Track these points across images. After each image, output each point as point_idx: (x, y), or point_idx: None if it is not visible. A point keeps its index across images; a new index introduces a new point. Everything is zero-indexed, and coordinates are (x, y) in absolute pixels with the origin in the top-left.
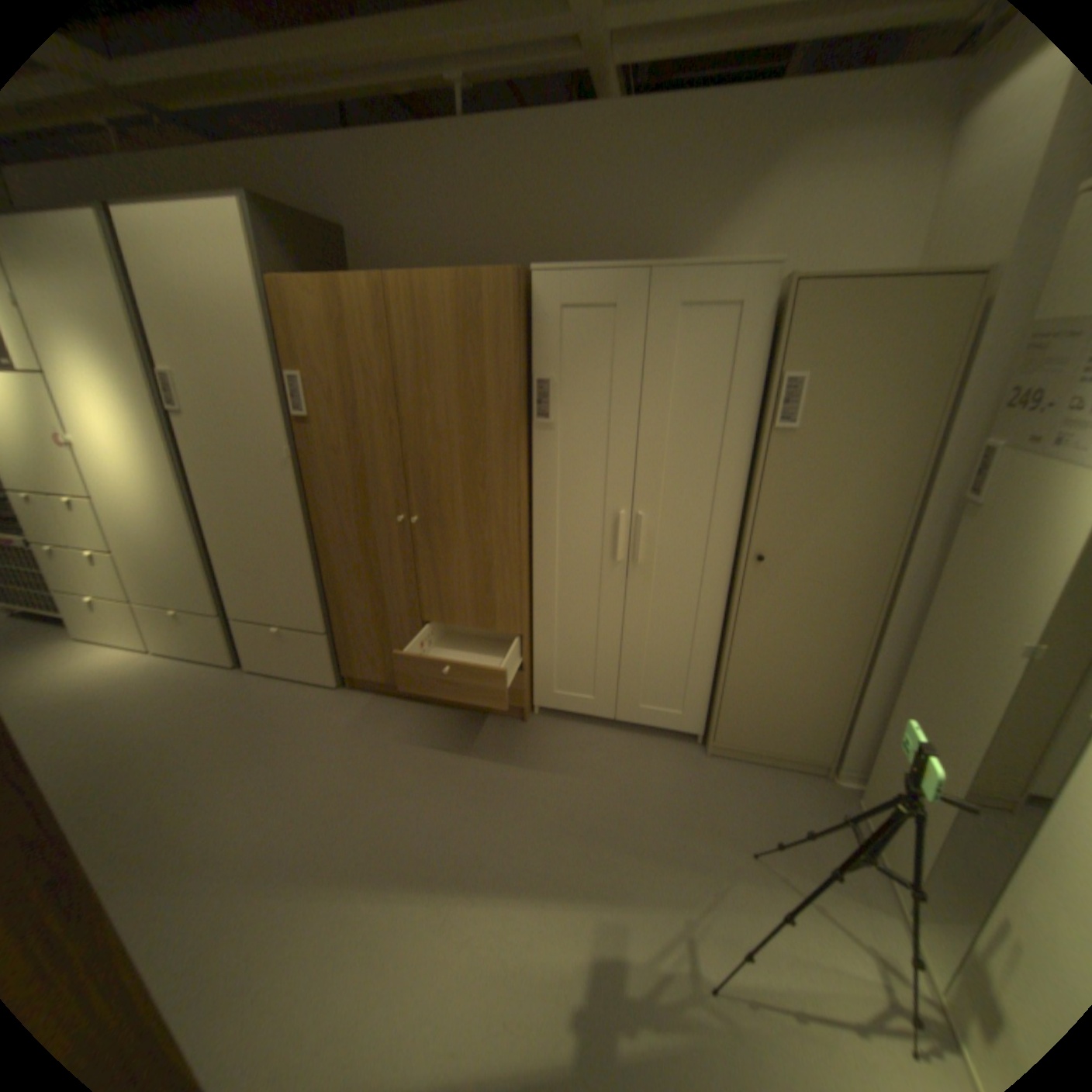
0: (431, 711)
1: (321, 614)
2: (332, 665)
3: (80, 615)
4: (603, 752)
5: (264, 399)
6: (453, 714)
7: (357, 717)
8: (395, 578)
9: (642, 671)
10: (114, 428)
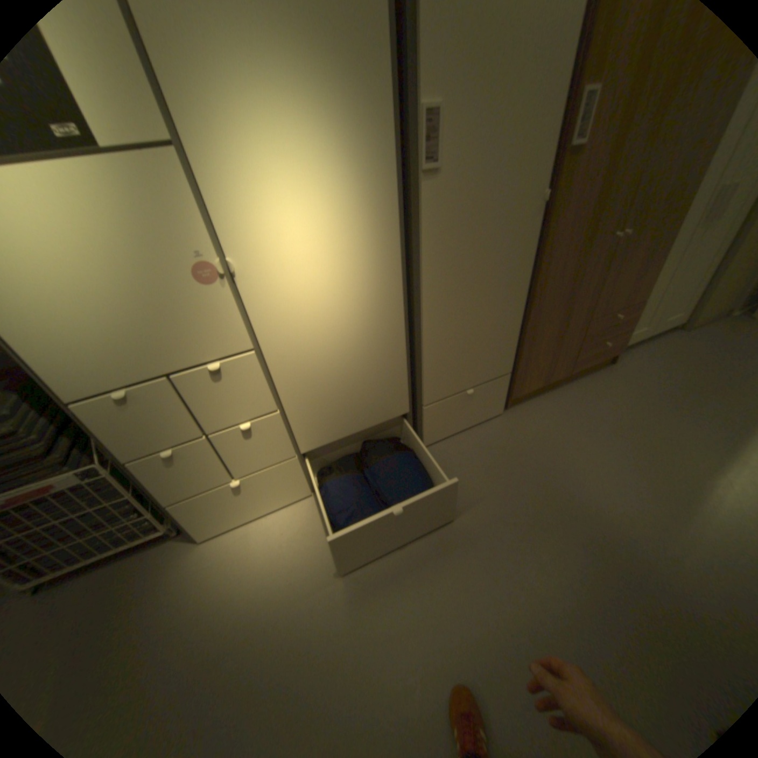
0: (569, 389)
1: (513, 357)
2: (505, 397)
3: (210, 512)
4: (663, 355)
5: (545, 130)
6: (581, 383)
7: (546, 418)
8: (586, 294)
9: (679, 298)
10: (317, 223)
